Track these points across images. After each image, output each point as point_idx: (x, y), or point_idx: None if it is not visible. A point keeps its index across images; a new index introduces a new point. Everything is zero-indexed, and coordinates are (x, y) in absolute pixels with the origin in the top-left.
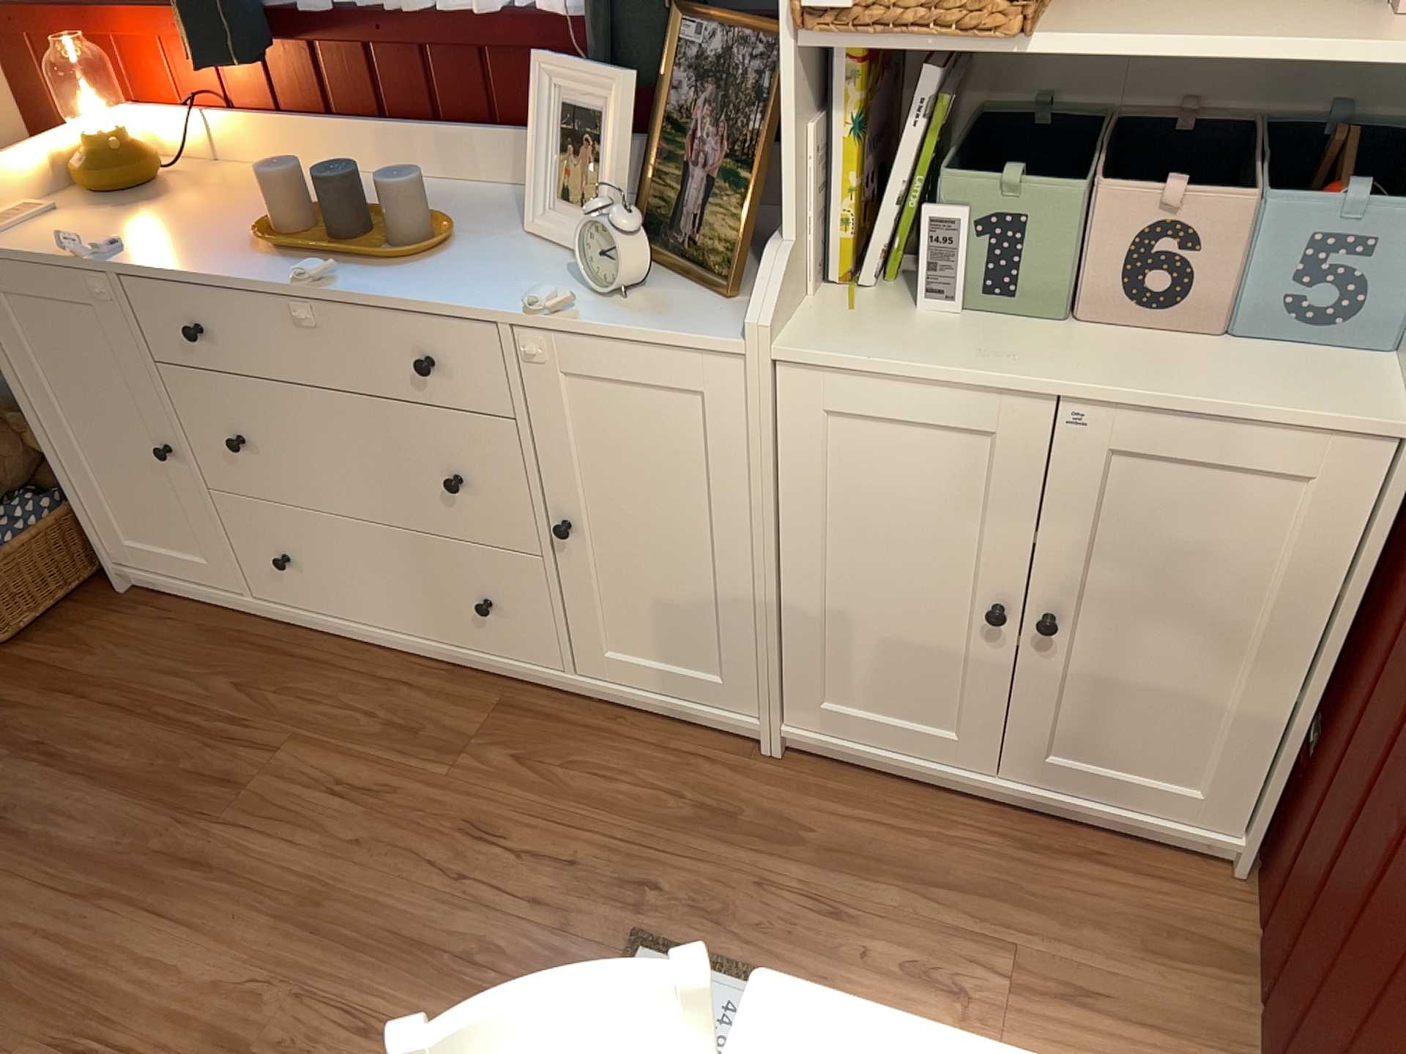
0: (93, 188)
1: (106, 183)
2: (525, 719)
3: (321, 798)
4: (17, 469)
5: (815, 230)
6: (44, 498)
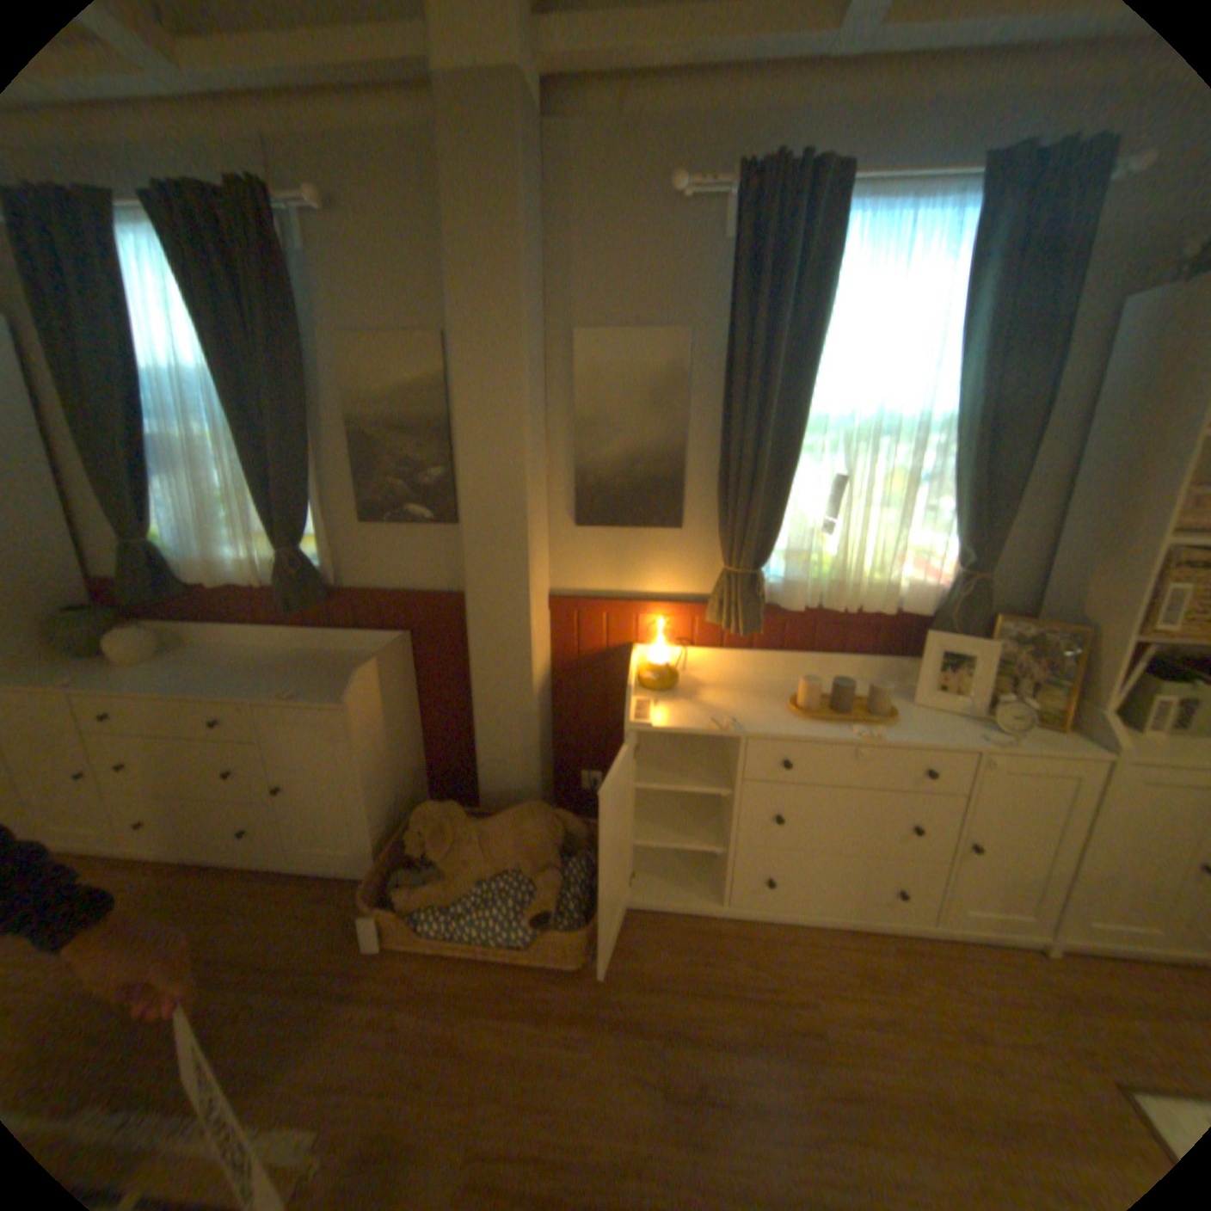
0: (650, 684)
1: (657, 681)
2: (919, 963)
3: (873, 1042)
4: (558, 846)
5: (1117, 703)
6: (570, 862)
